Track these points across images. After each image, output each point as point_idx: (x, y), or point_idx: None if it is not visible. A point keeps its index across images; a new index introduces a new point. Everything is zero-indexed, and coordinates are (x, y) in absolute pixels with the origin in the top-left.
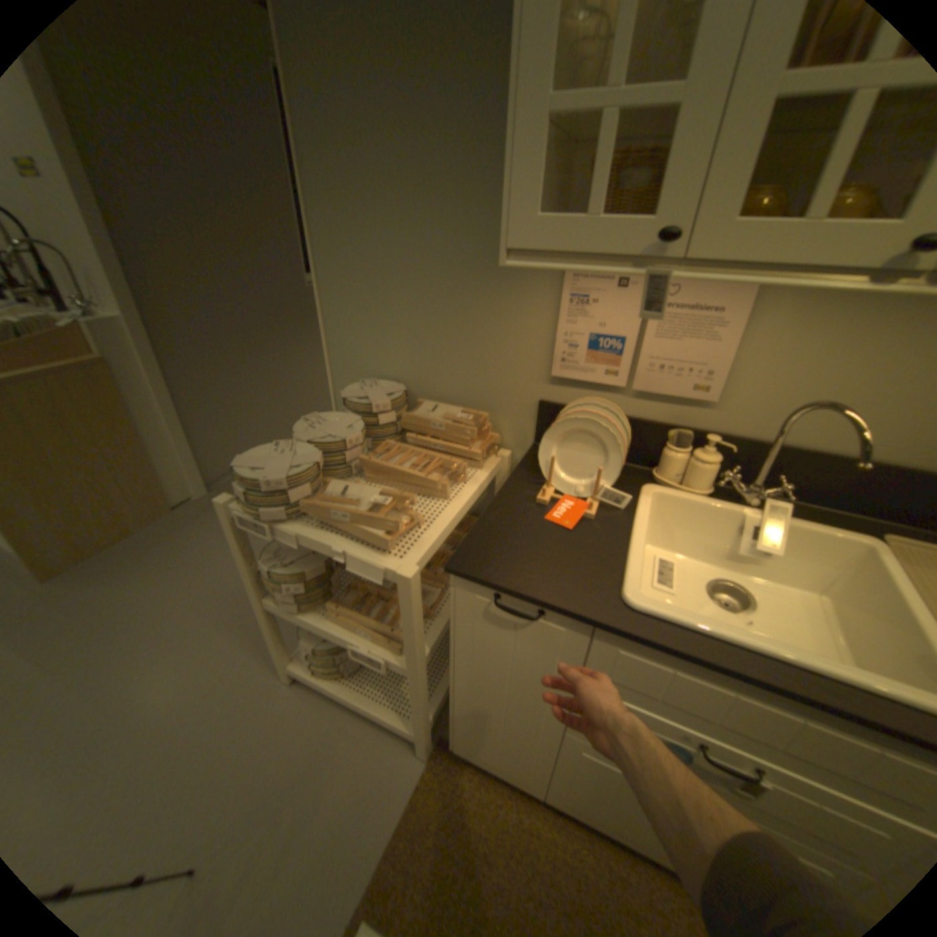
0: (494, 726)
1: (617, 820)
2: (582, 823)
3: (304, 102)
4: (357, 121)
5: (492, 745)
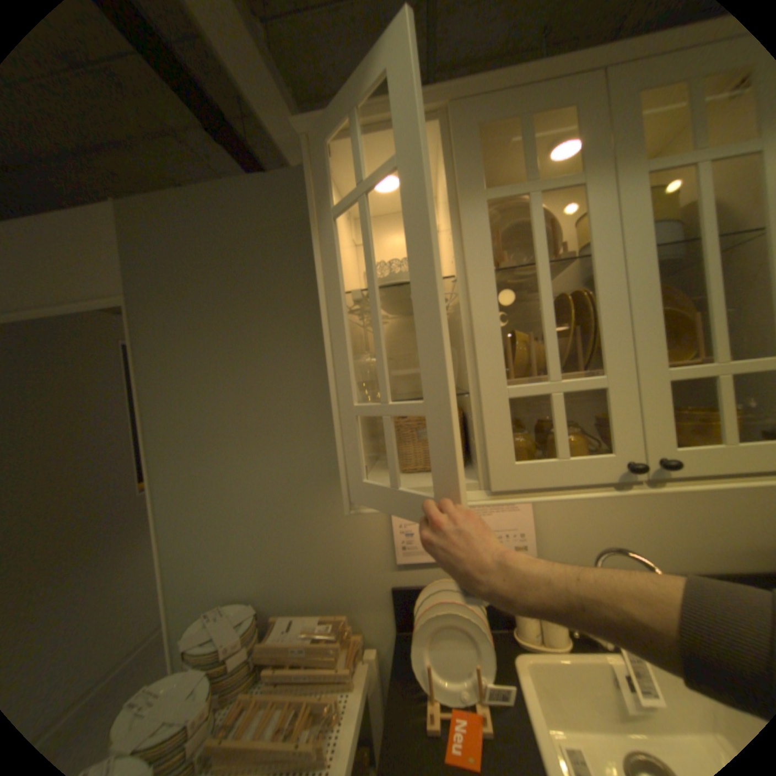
0: None
1: None
2: None
3: (152, 388)
4: (199, 397)
5: None
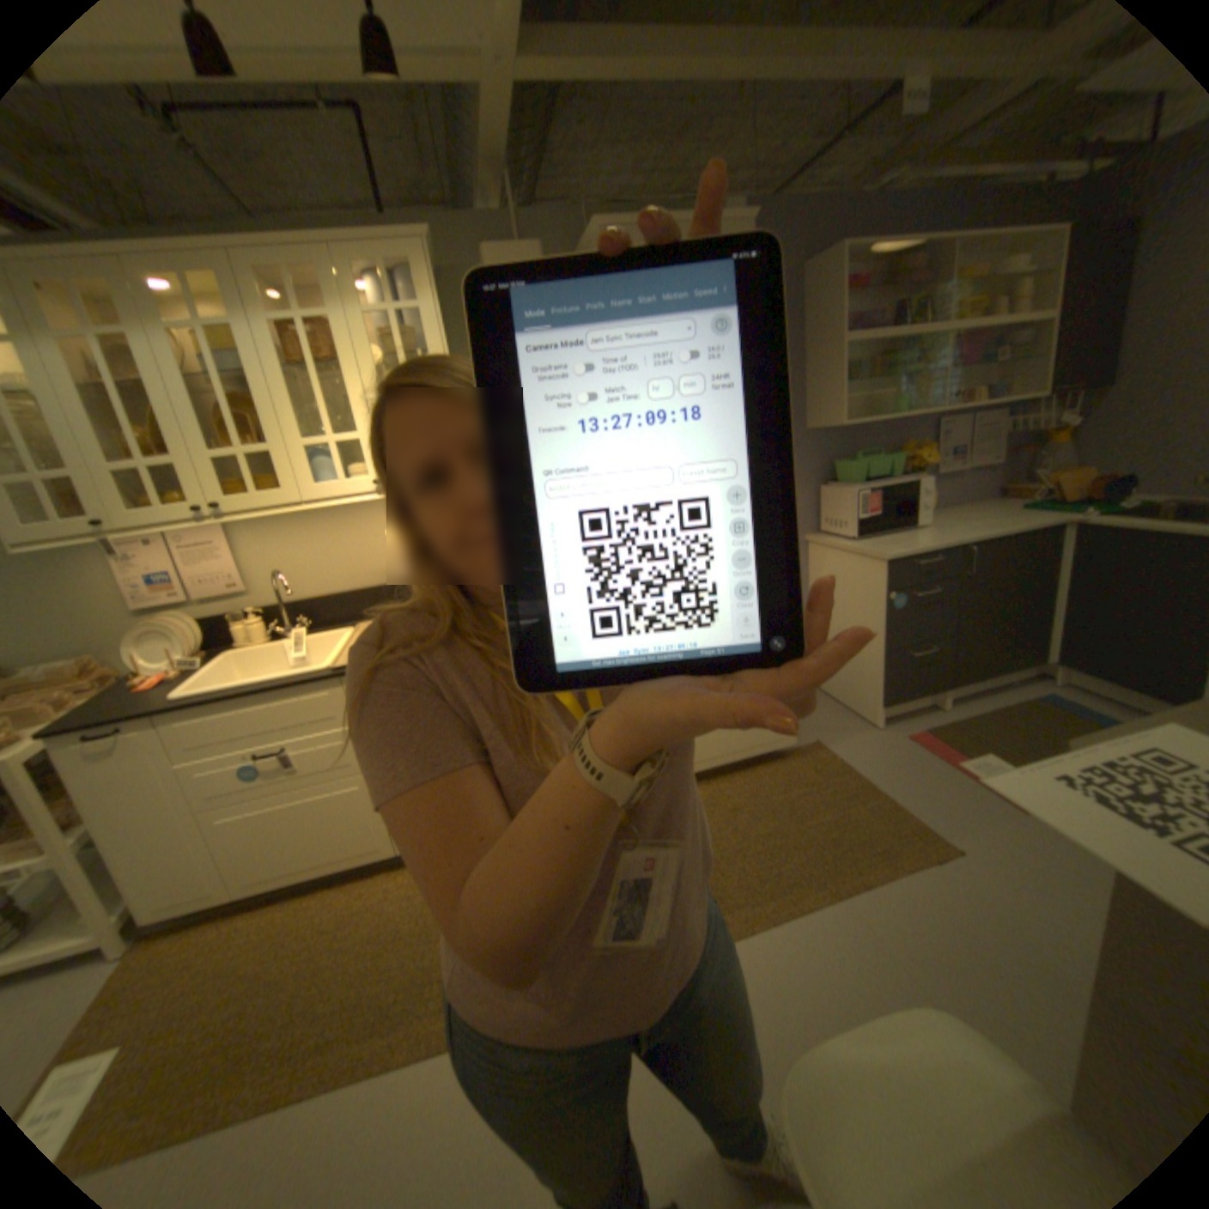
0: (152, 857)
1: (272, 862)
2: (263, 892)
3: None
4: None
5: (162, 879)
